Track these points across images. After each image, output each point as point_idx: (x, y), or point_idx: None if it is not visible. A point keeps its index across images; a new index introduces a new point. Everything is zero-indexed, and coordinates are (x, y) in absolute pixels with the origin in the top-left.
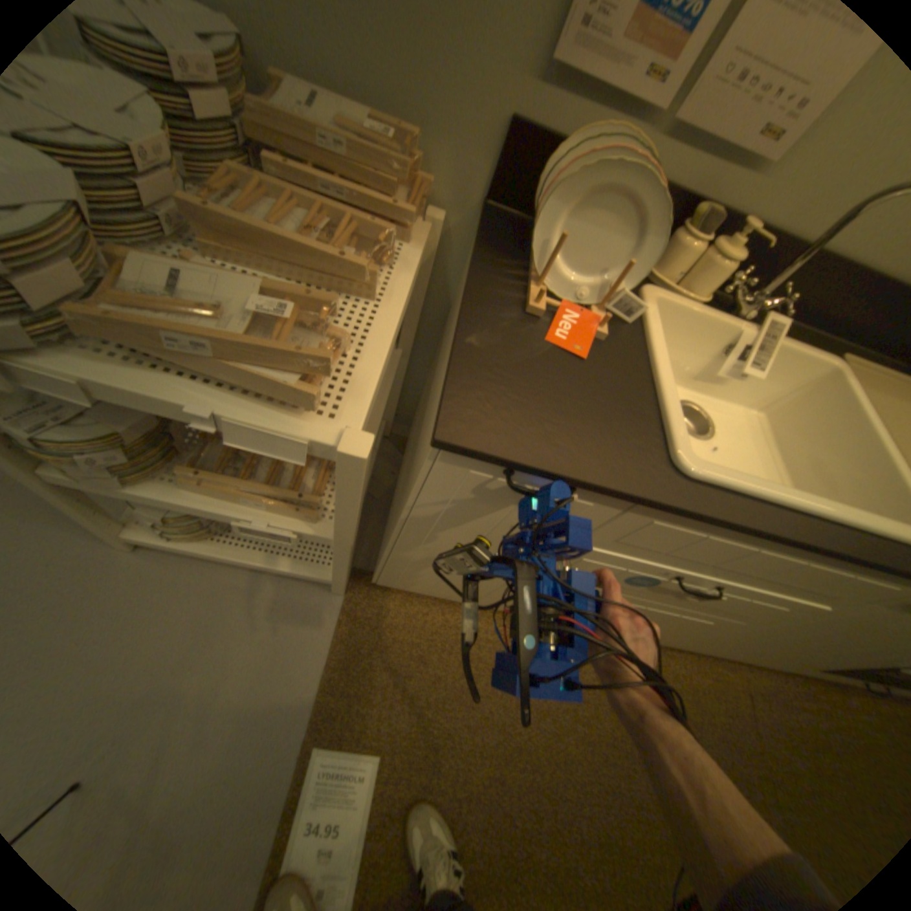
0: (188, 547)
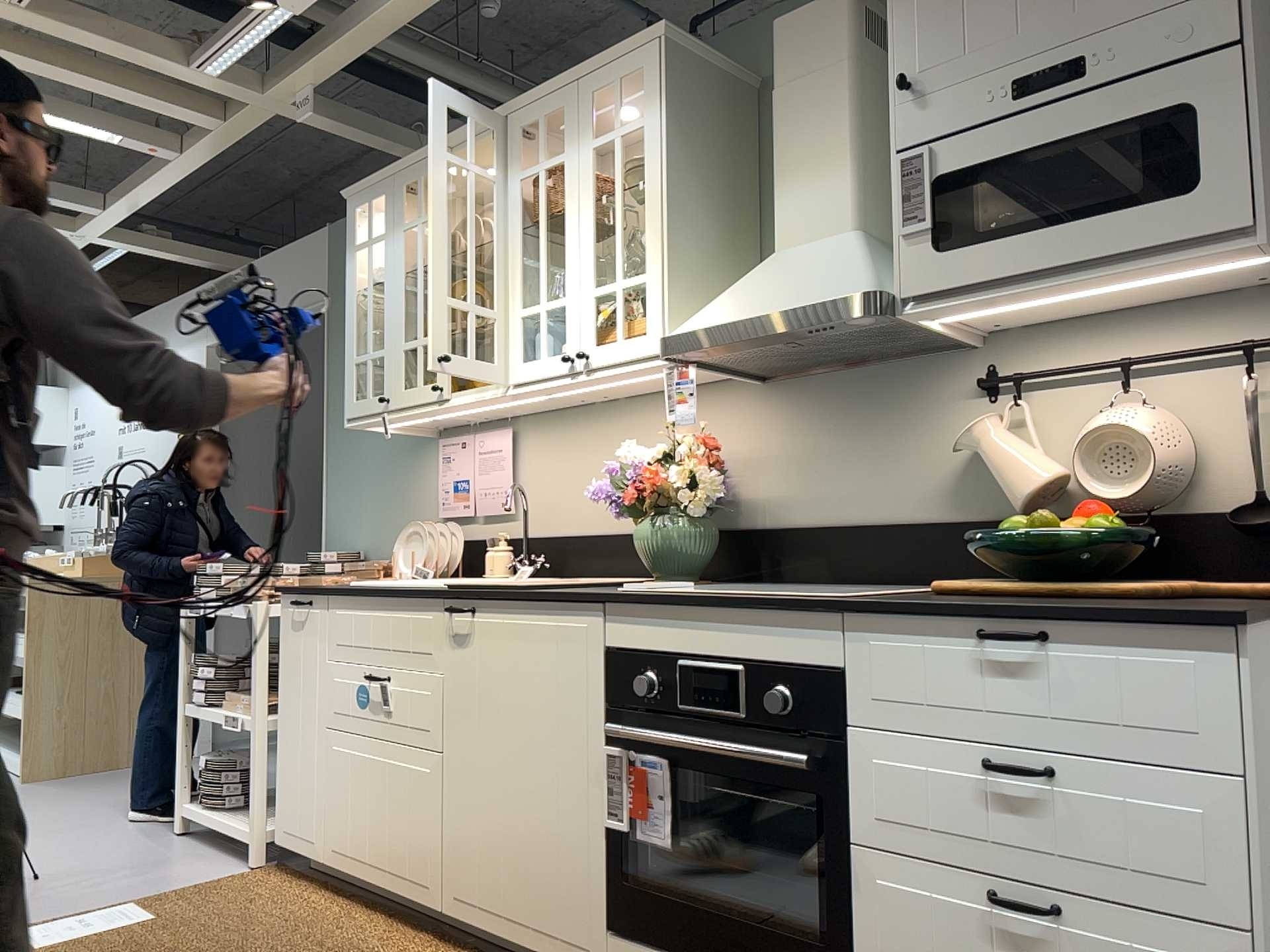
0: (206, 809)
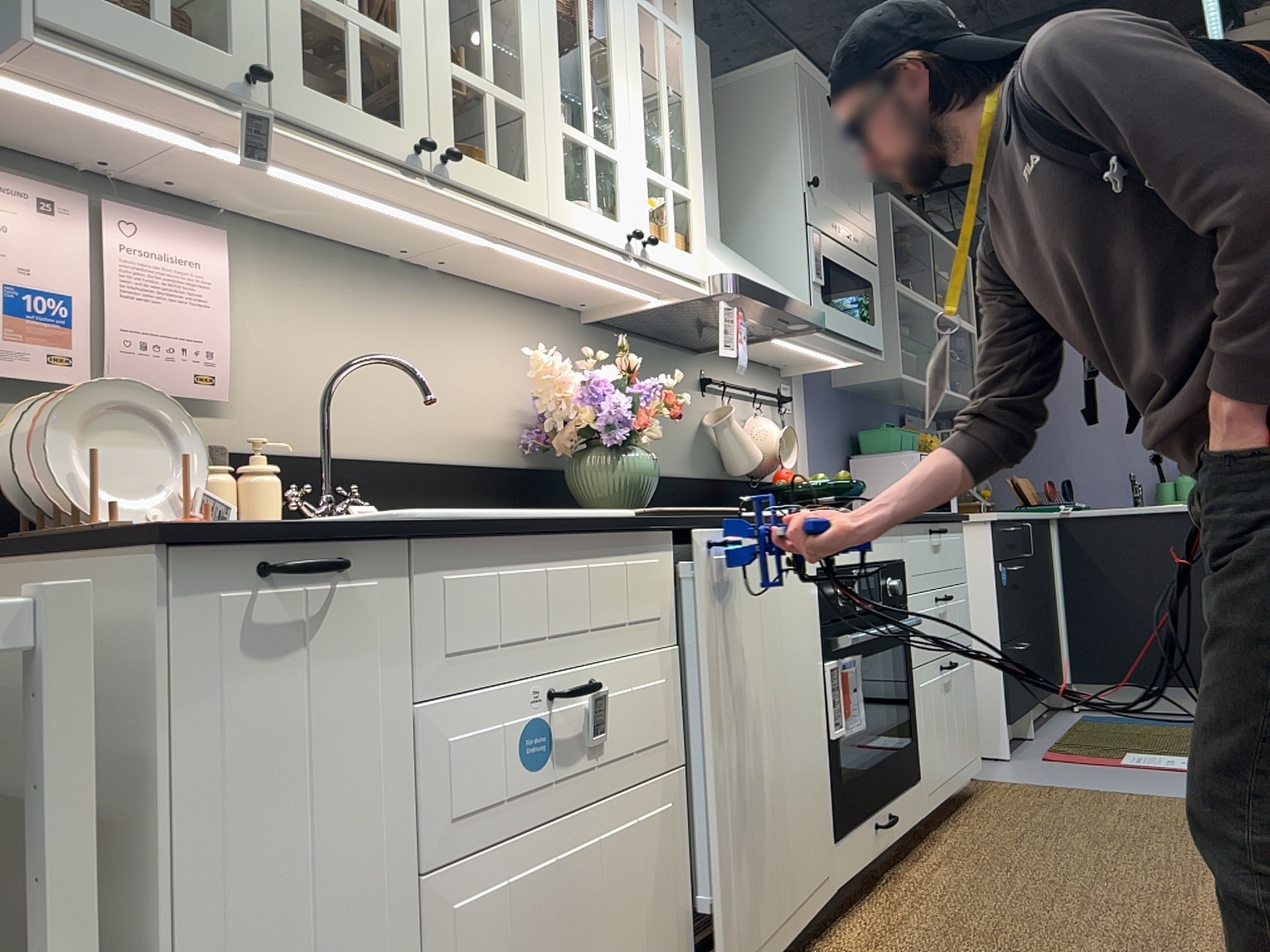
0: None
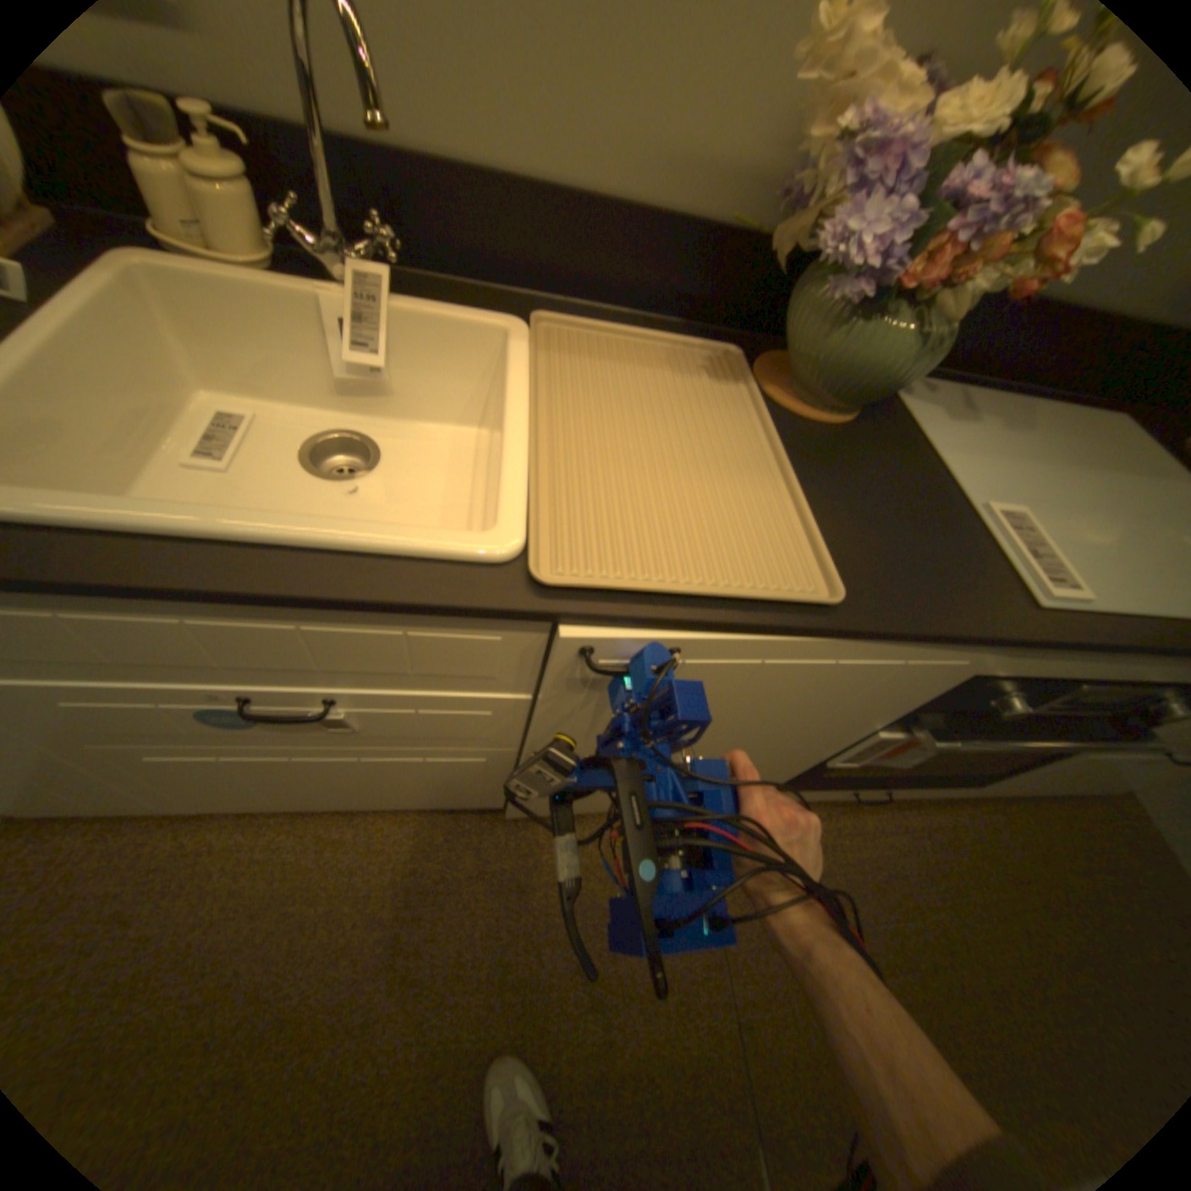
0: None
